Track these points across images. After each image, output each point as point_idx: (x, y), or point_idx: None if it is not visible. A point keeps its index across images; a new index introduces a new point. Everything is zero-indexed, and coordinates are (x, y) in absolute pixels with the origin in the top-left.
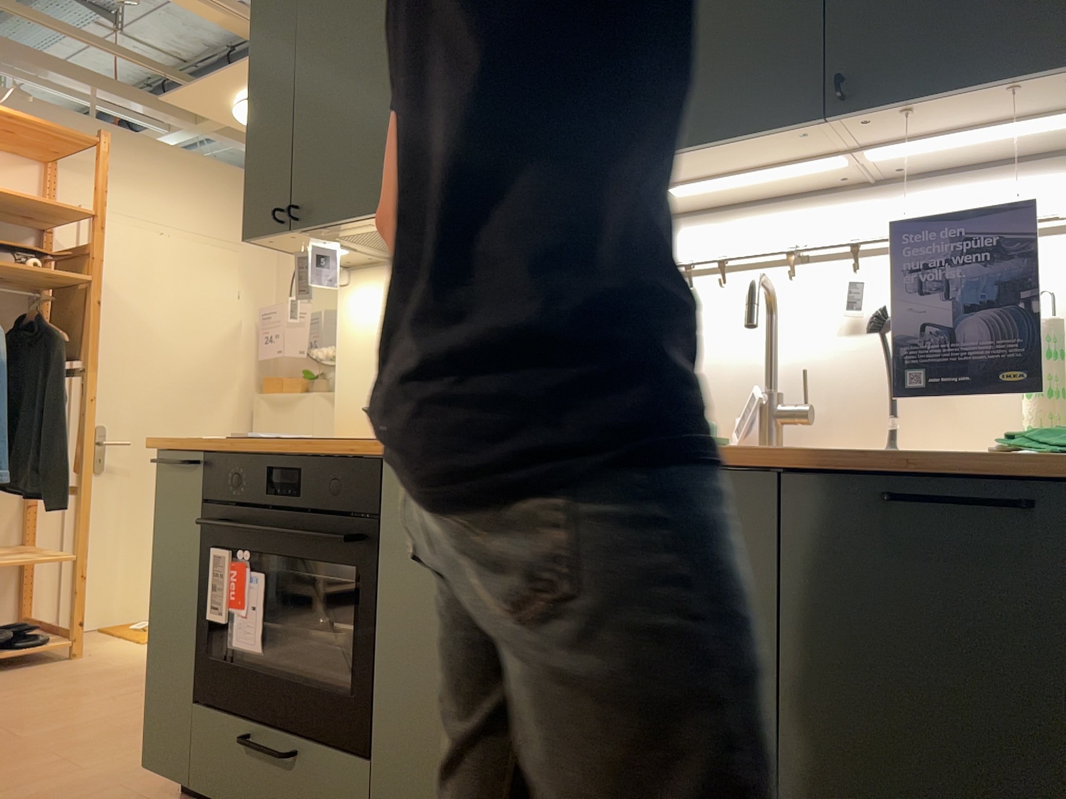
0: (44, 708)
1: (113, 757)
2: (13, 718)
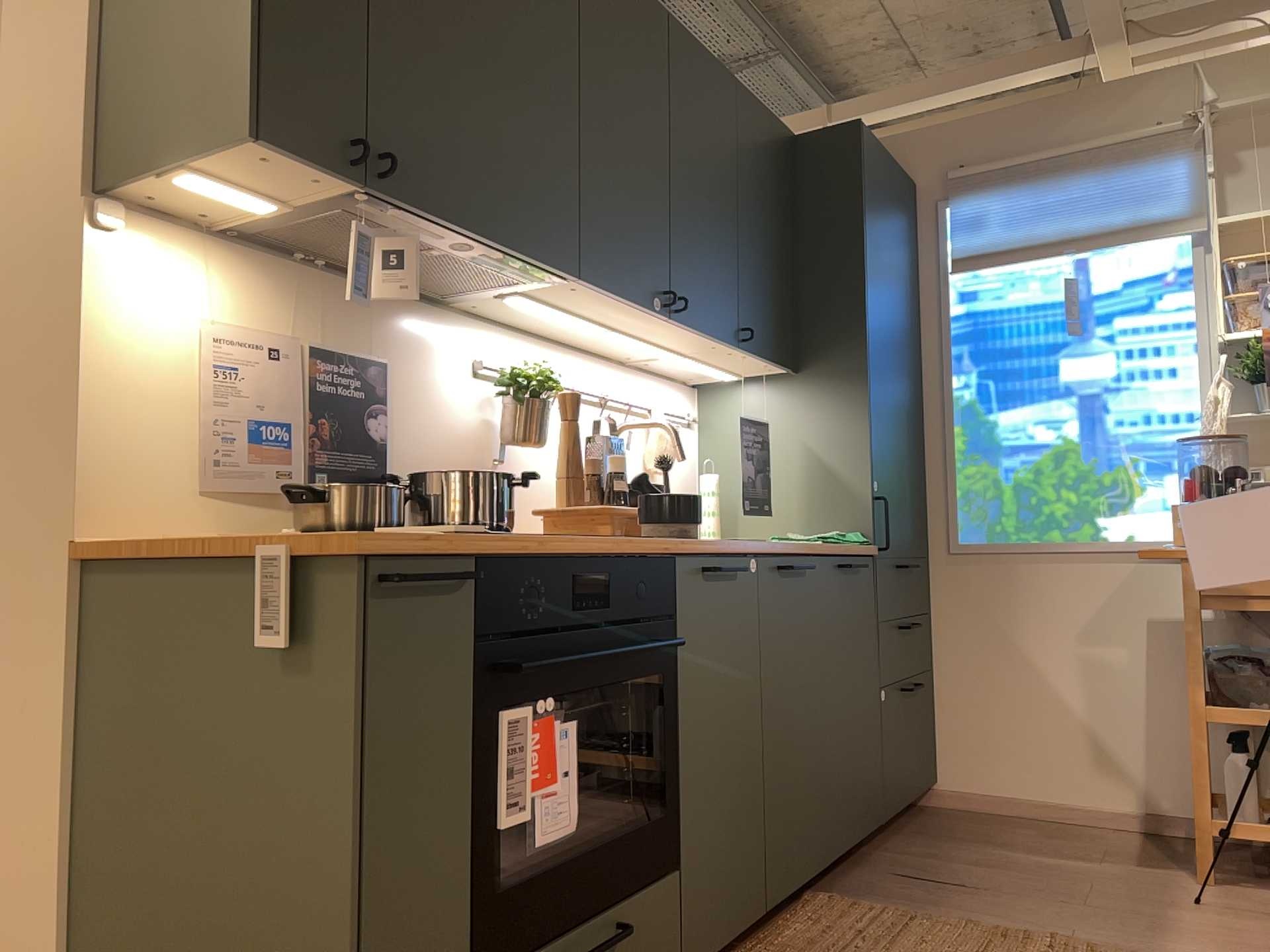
0: None
1: None
2: None
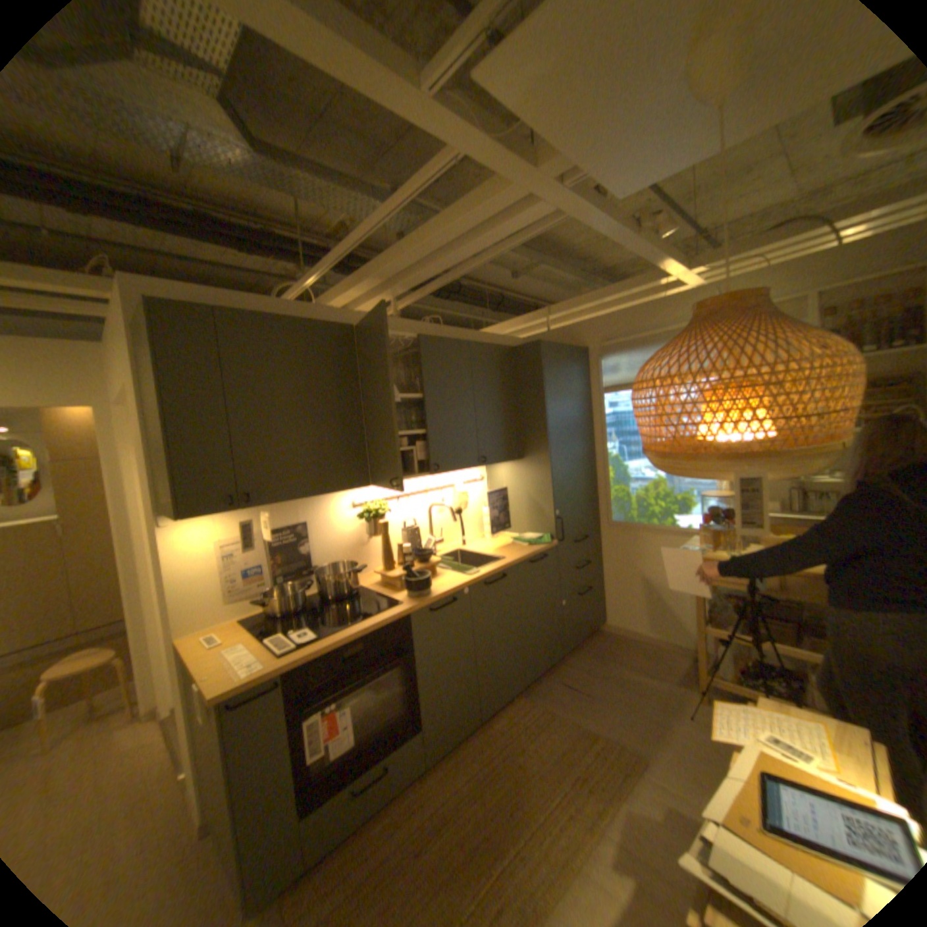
0: None
1: None
2: None
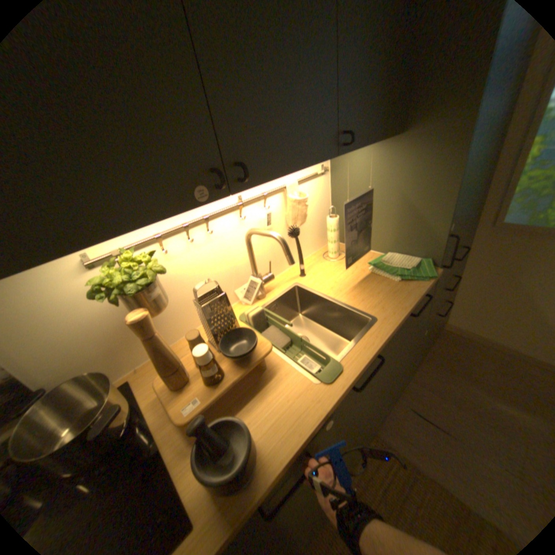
0: None
1: None
2: None
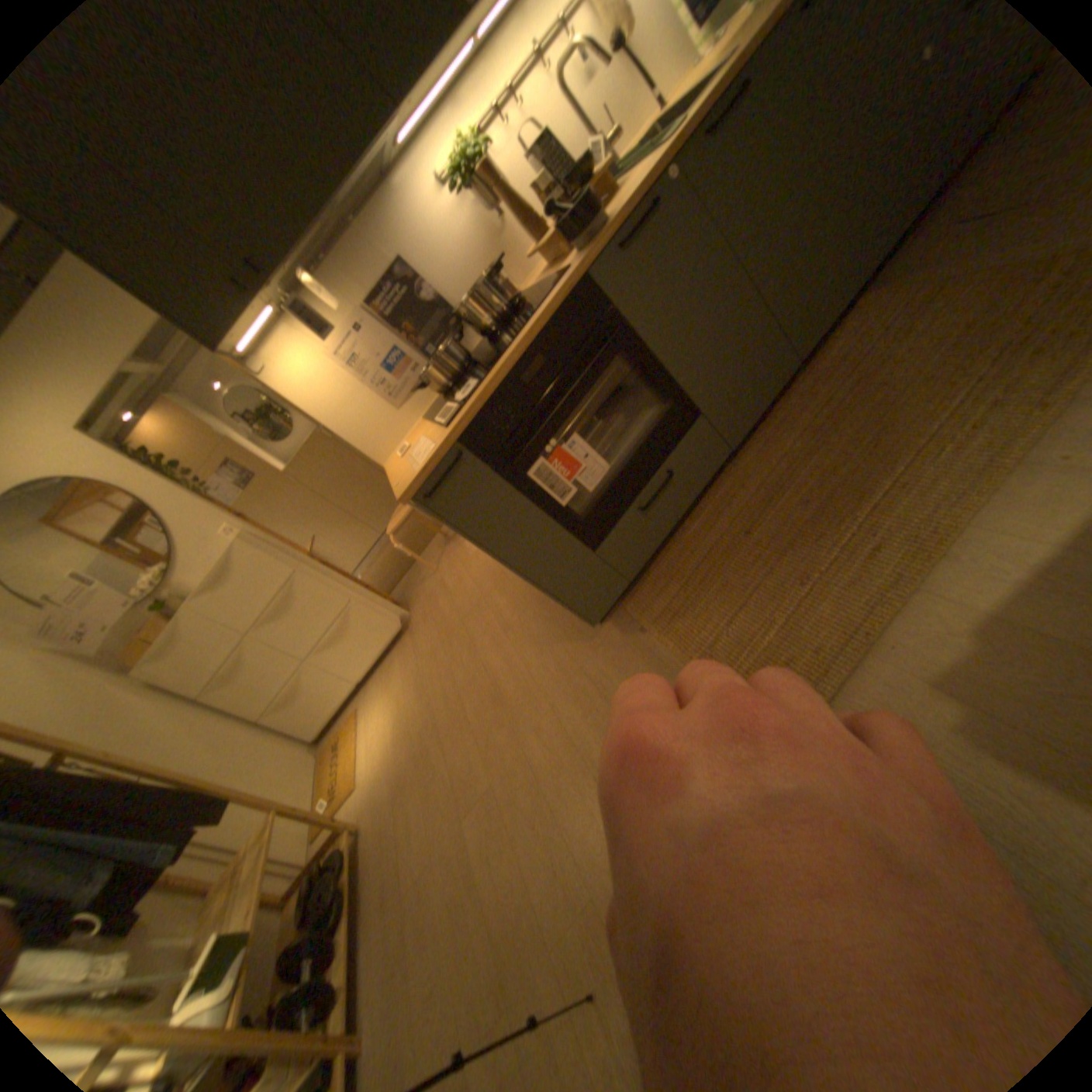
0: (441, 796)
1: (536, 695)
2: (450, 812)
